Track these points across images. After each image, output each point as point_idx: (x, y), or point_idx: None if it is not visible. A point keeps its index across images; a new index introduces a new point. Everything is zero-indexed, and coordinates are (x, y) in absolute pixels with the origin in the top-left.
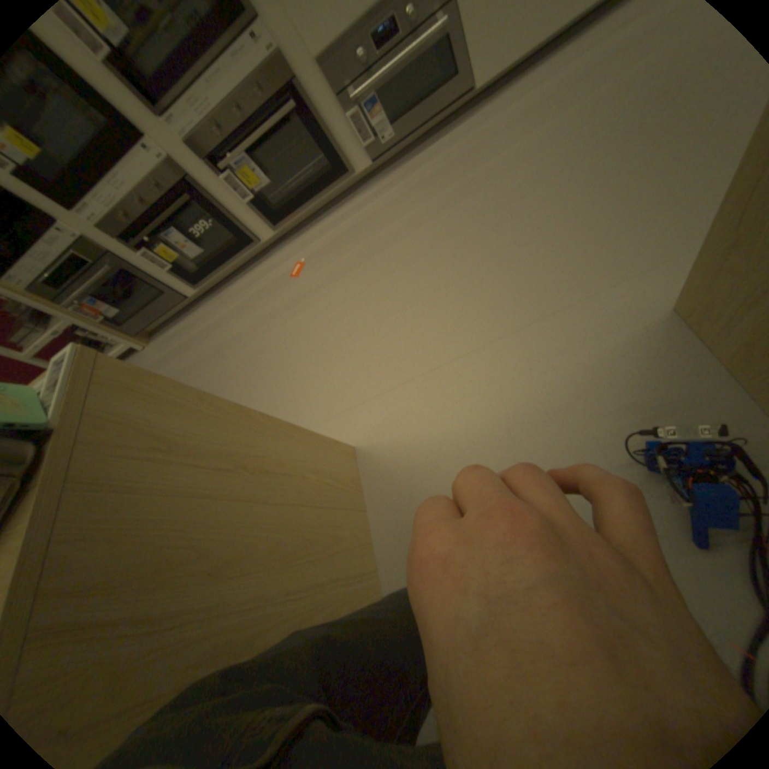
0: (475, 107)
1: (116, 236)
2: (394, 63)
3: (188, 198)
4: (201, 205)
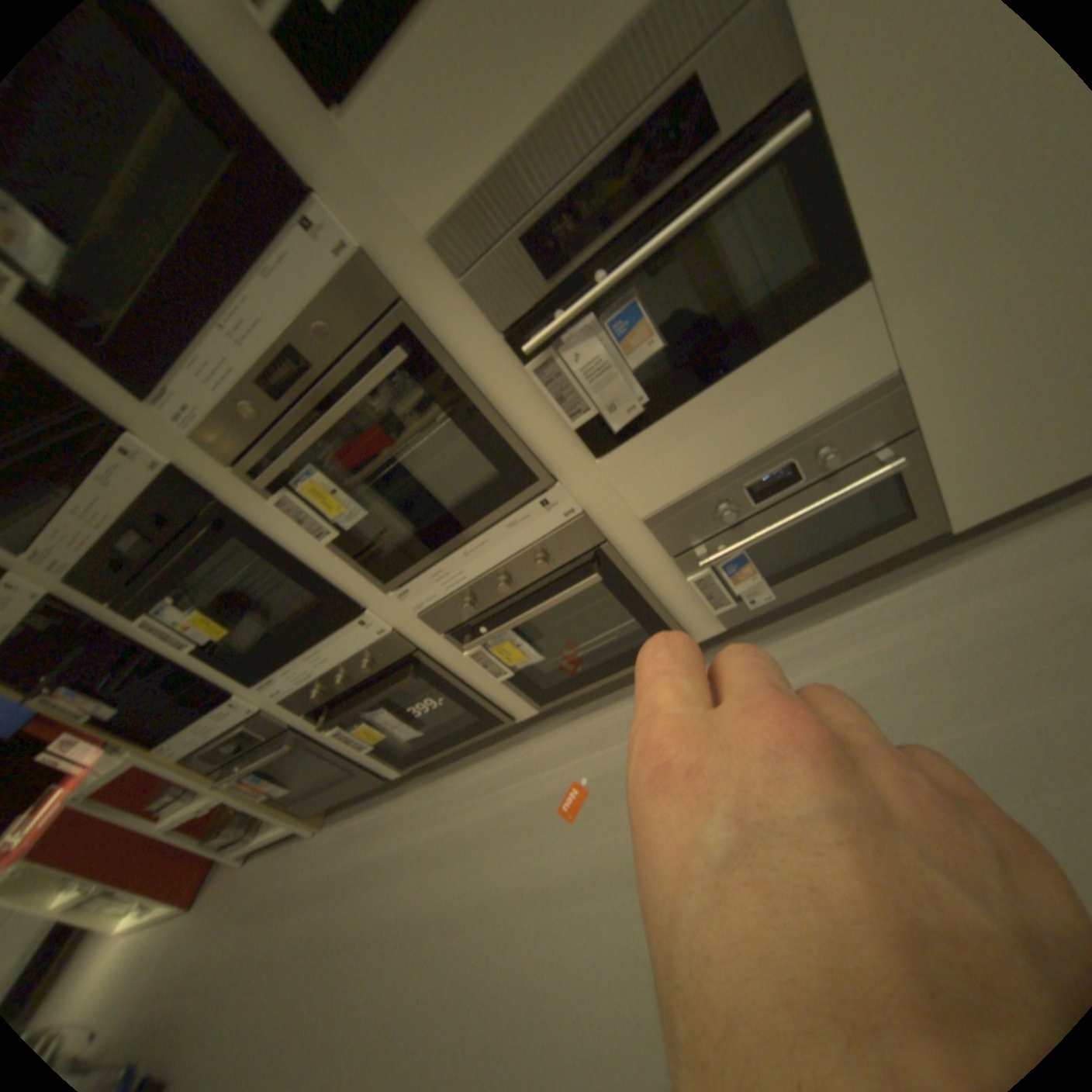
0: (945, 554)
1: (305, 714)
2: (790, 523)
3: (414, 675)
4: (432, 683)
